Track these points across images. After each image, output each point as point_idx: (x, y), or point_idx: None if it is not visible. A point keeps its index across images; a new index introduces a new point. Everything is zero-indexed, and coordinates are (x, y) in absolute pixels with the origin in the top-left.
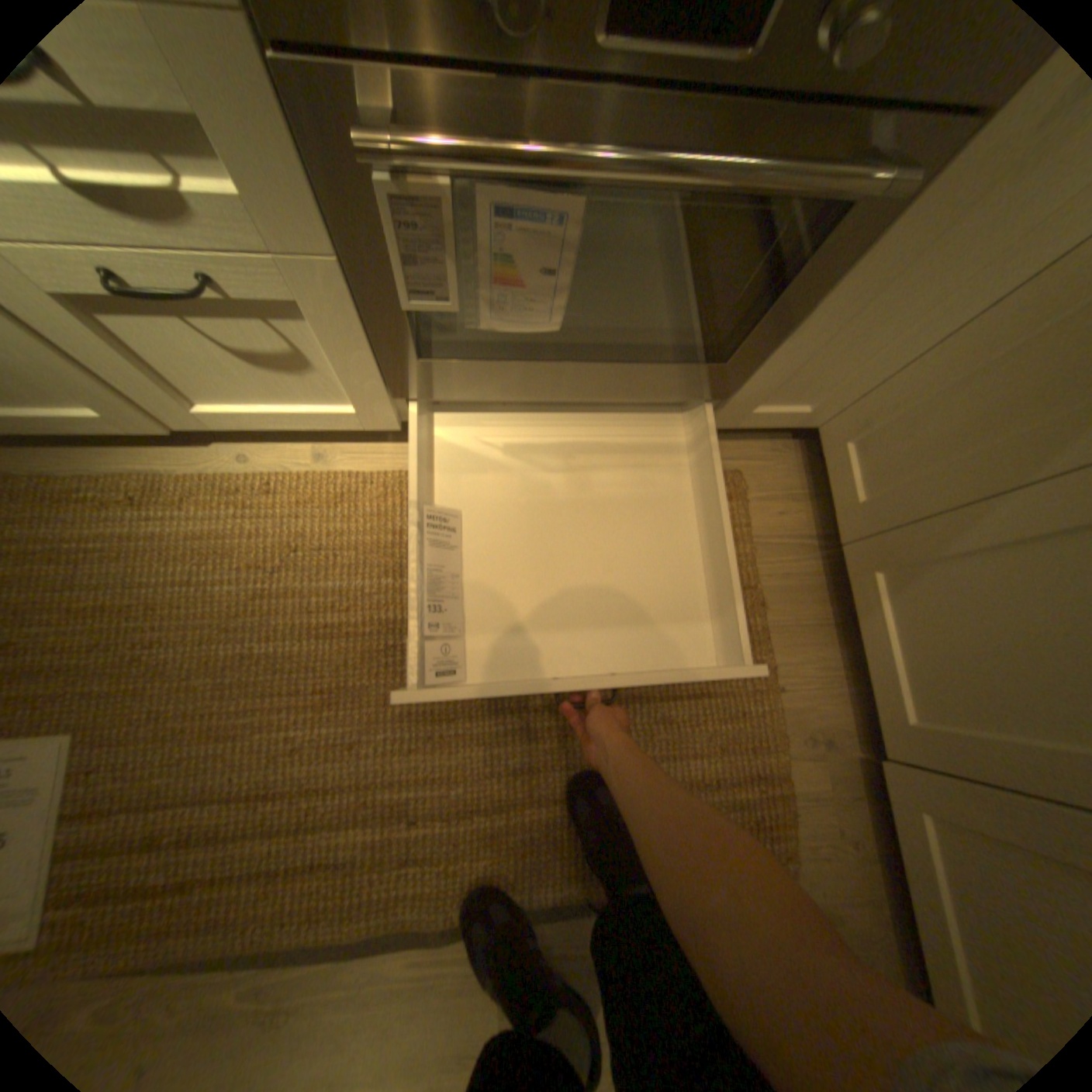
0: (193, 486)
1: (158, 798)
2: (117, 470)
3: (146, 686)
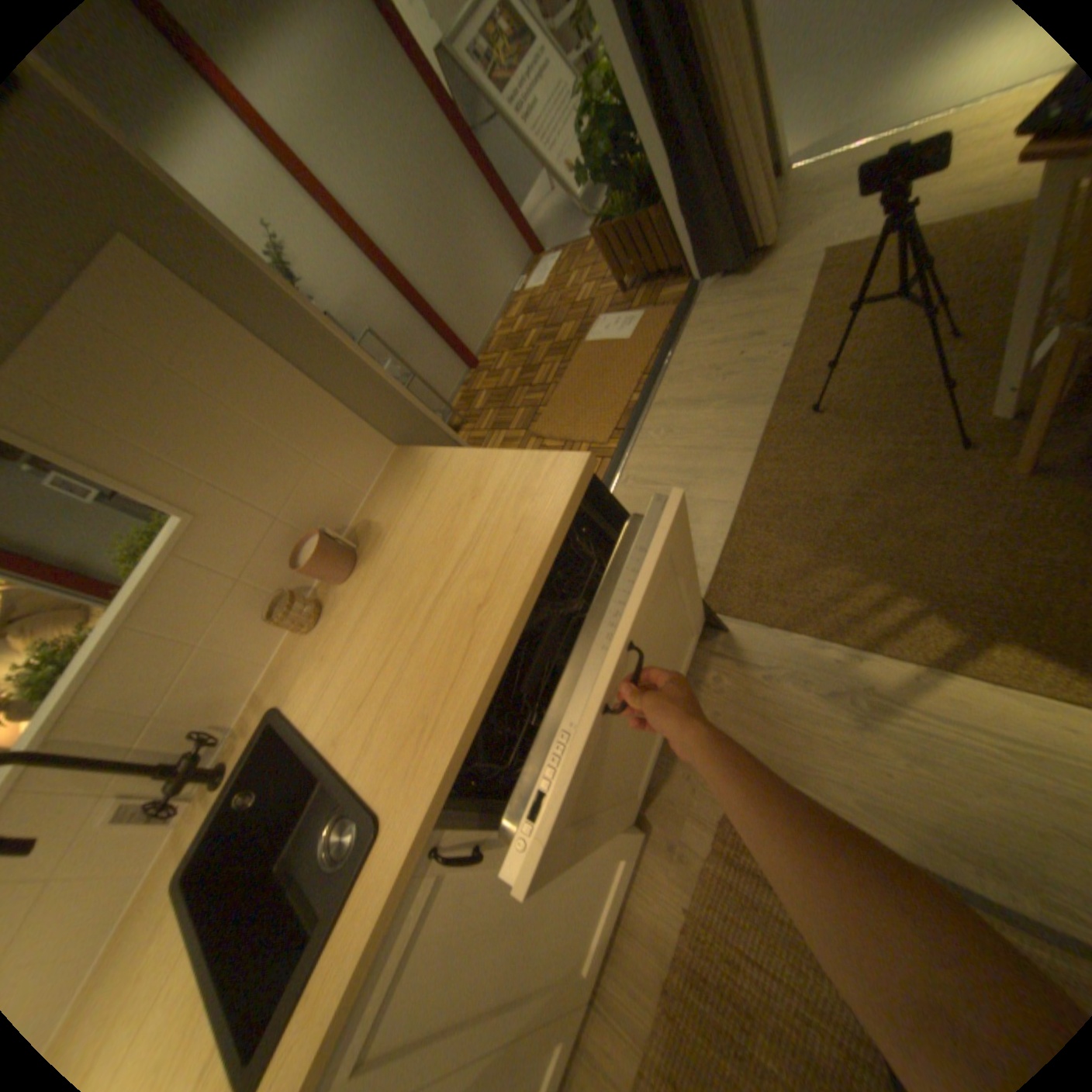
0: None
1: None
2: None
3: None
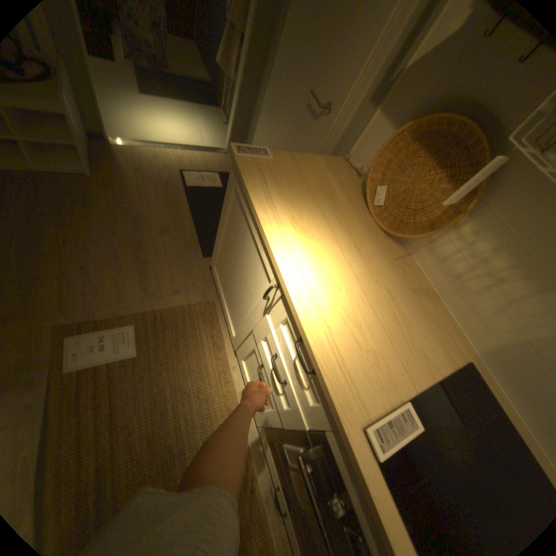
0: (220, 360)
1: (110, 394)
2: (220, 337)
3: (150, 374)
